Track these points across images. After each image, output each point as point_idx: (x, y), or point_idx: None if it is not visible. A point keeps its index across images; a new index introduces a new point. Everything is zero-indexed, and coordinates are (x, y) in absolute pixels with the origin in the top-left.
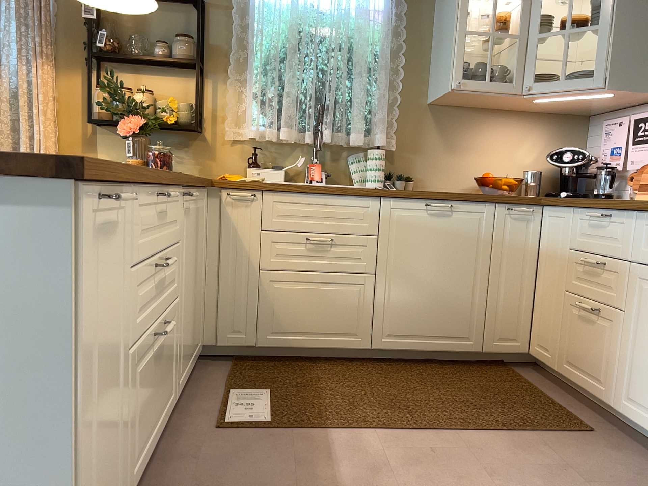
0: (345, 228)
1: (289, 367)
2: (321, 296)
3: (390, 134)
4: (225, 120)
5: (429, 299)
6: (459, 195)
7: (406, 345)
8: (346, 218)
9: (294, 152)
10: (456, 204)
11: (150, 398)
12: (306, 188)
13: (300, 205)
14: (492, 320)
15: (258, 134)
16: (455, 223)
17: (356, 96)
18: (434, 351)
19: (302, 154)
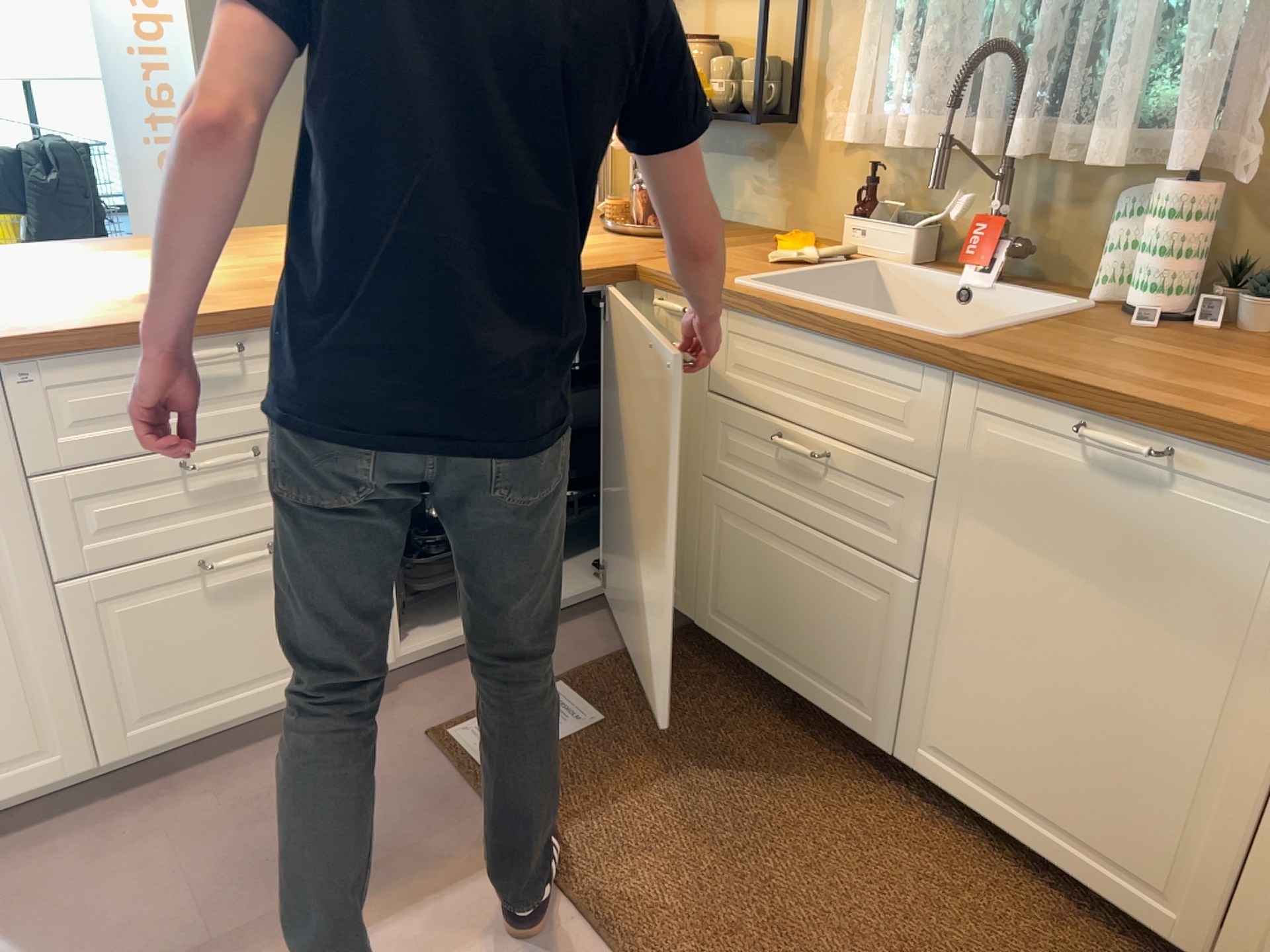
0: (859, 433)
1: (731, 692)
2: (799, 576)
3: (1261, 125)
4: (835, 92)
5: (1051, 715)
6: (1197, 427)
7: (973, 797)
8: (863, 407)
9: (971, 180)
10: (1190, 455)
11: (226, 646)
12: (782, 311)
13: (775, 350)
14: (1262, 896)
15: (887, 128)
16: (1173, 520)
17: (1132, 1)
18: (1048, 860)
19: (989, 185)
